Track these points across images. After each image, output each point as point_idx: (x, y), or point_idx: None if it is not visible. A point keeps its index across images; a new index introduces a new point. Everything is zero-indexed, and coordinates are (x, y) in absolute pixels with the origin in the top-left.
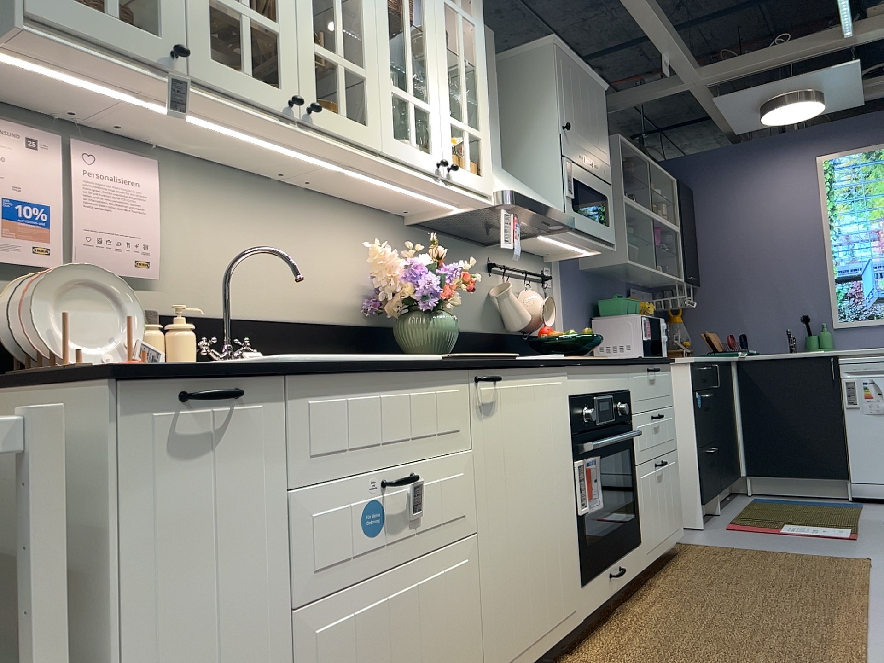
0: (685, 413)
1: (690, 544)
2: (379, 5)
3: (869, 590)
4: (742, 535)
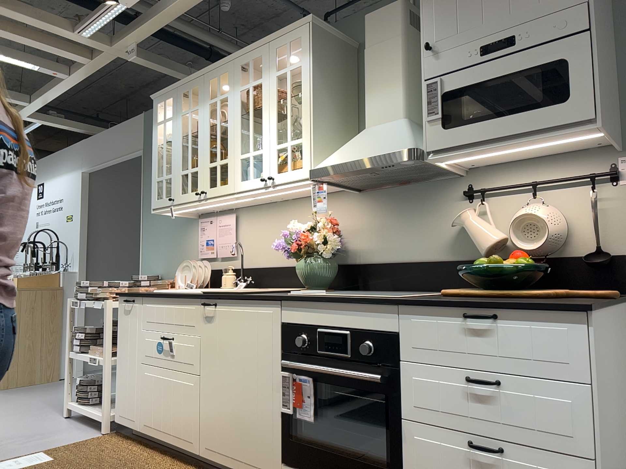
0: None
1: None
2: (235, 120)
3: None
4: None
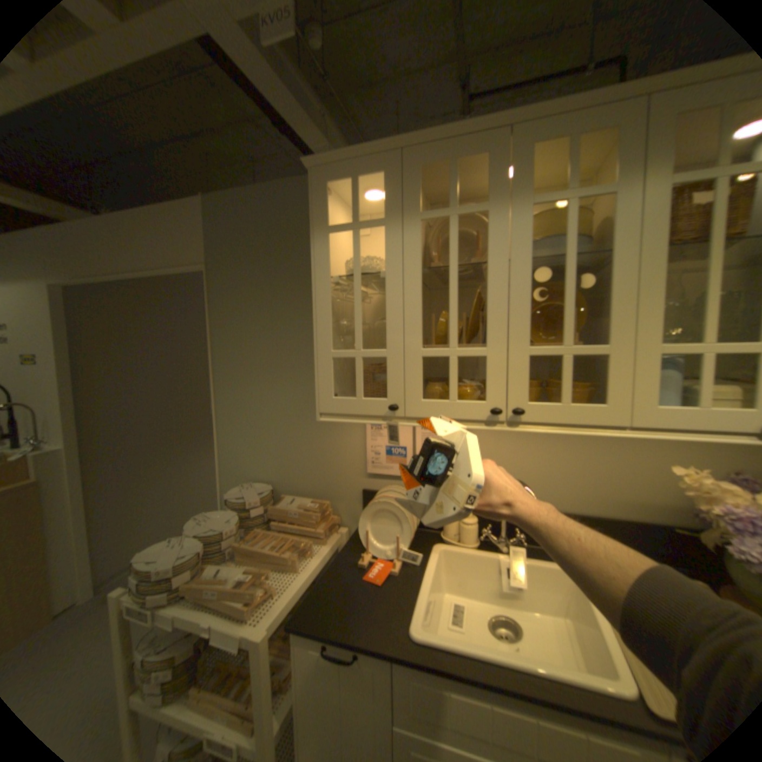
0: None
1: None
2: (648, 255)
3: None
4: None
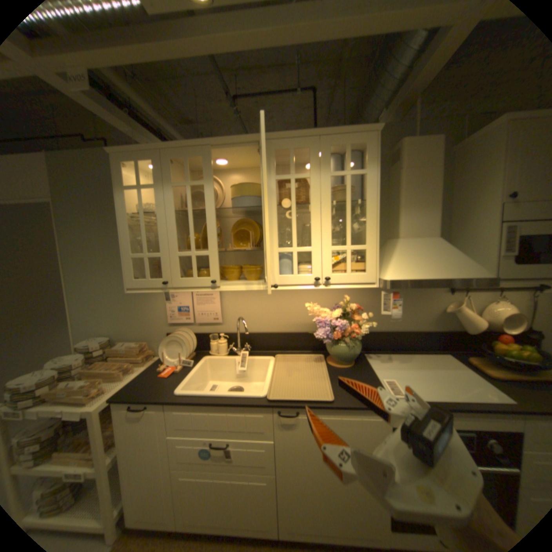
0: None
1: None
2: (269, 210)
3: None
4: None
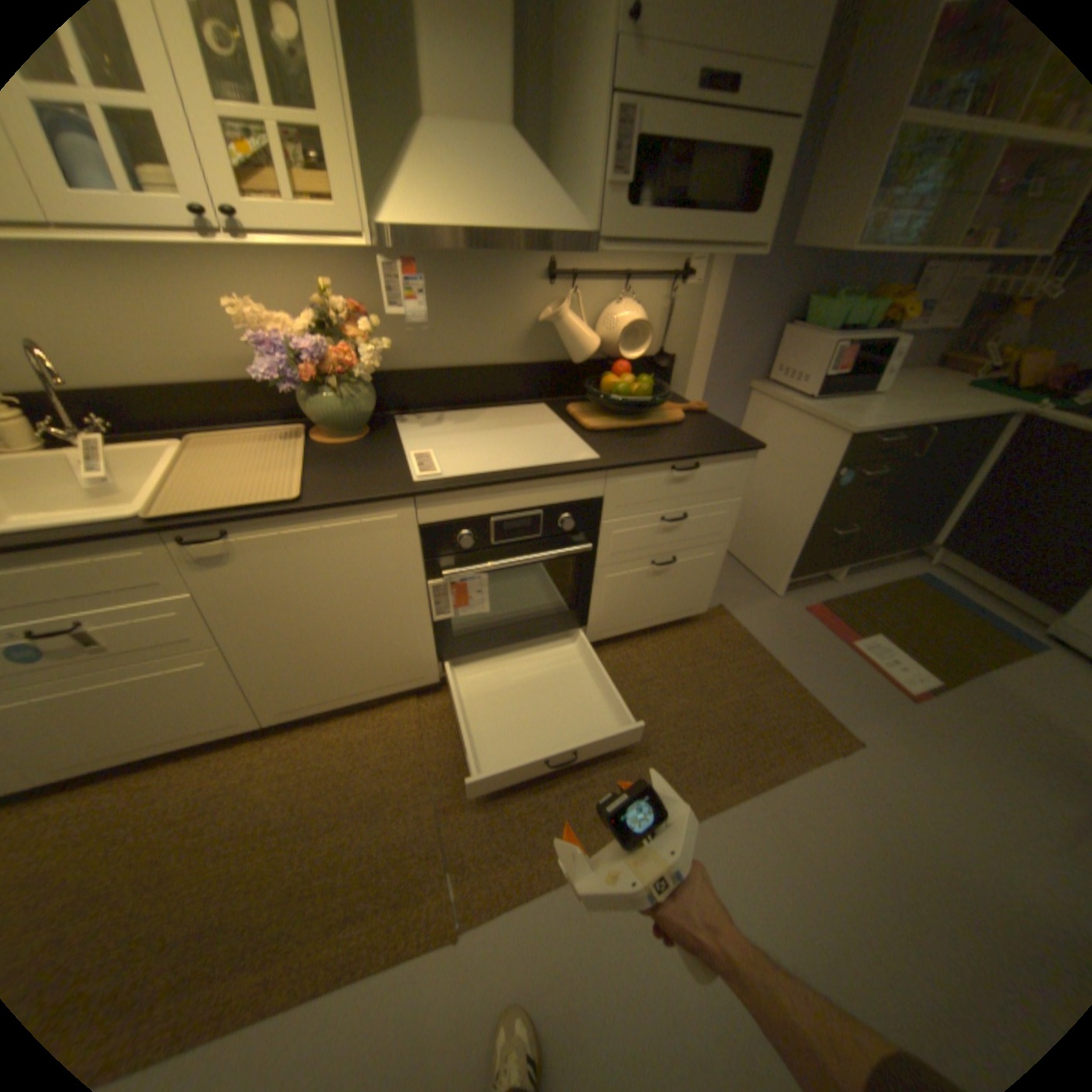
0: (817, 486)
1: (724, 616)
2: None
3: (769, 791)
4: (803, 628)
